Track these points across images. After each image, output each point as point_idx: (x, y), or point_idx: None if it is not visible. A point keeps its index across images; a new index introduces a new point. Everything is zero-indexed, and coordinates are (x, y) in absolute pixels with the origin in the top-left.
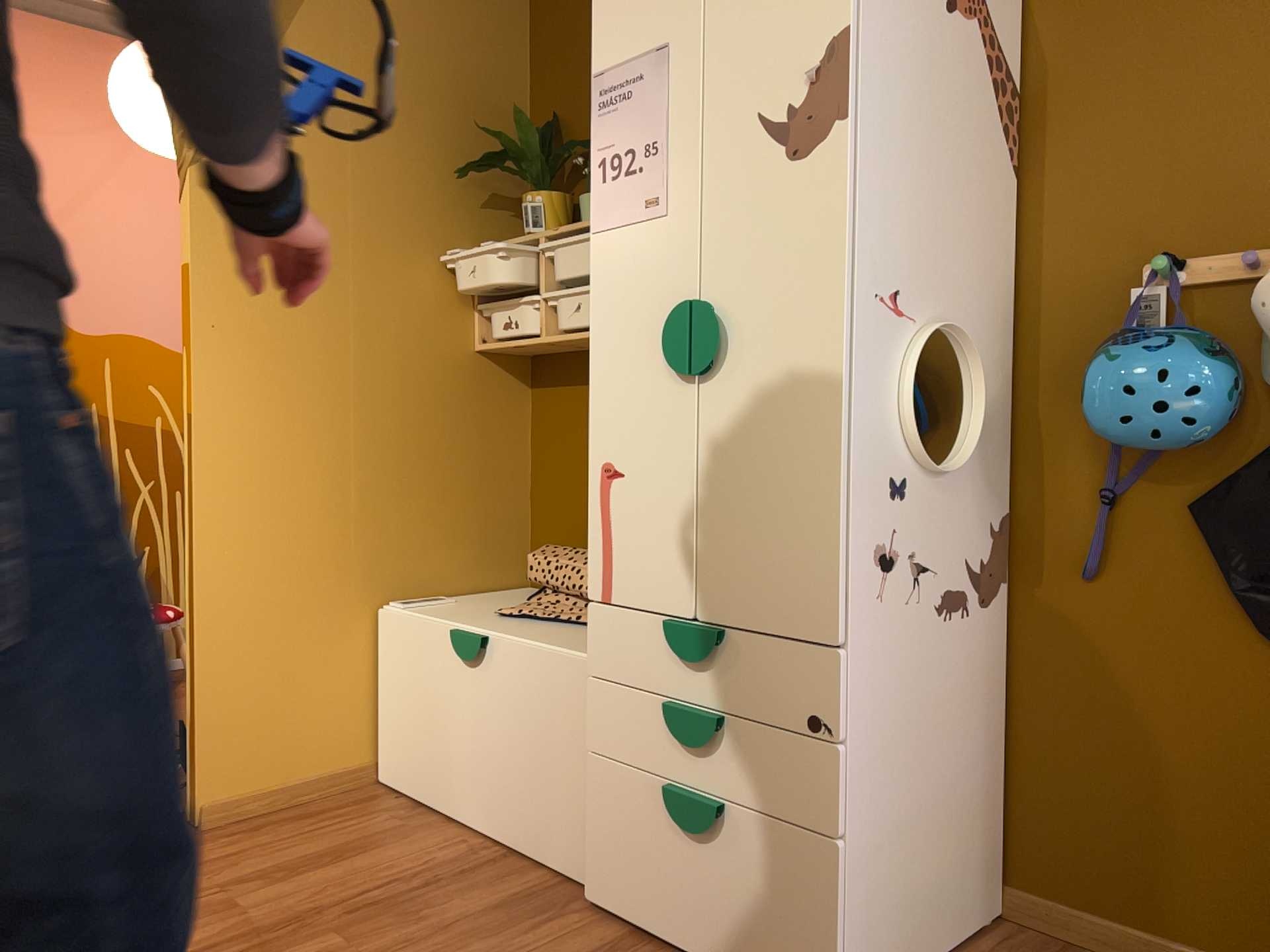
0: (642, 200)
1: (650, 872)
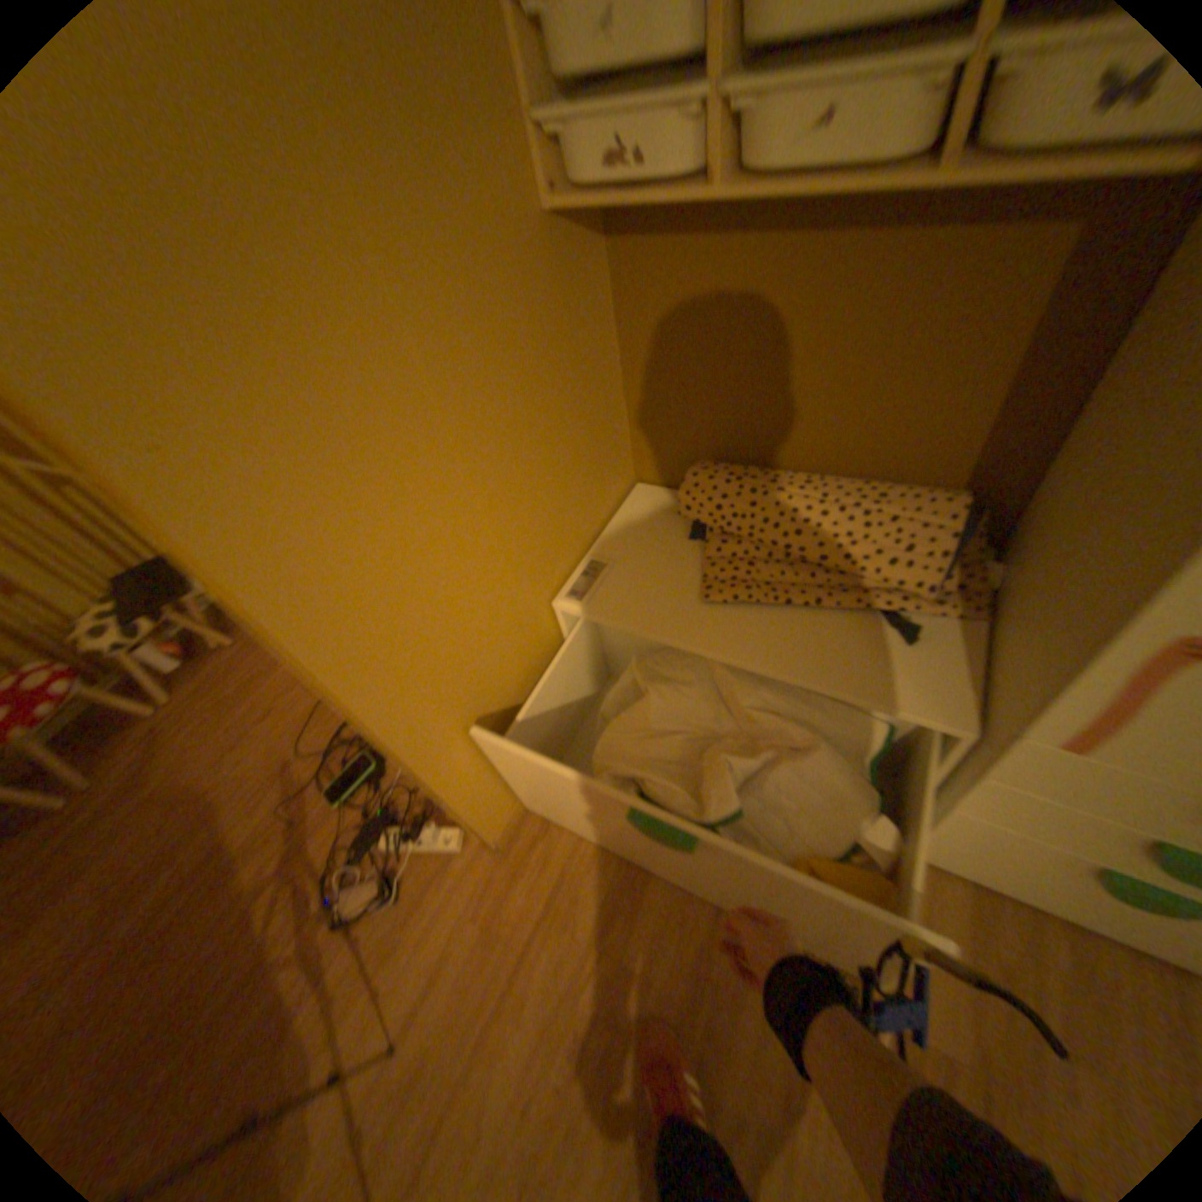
0: None
1: (1026, 879)
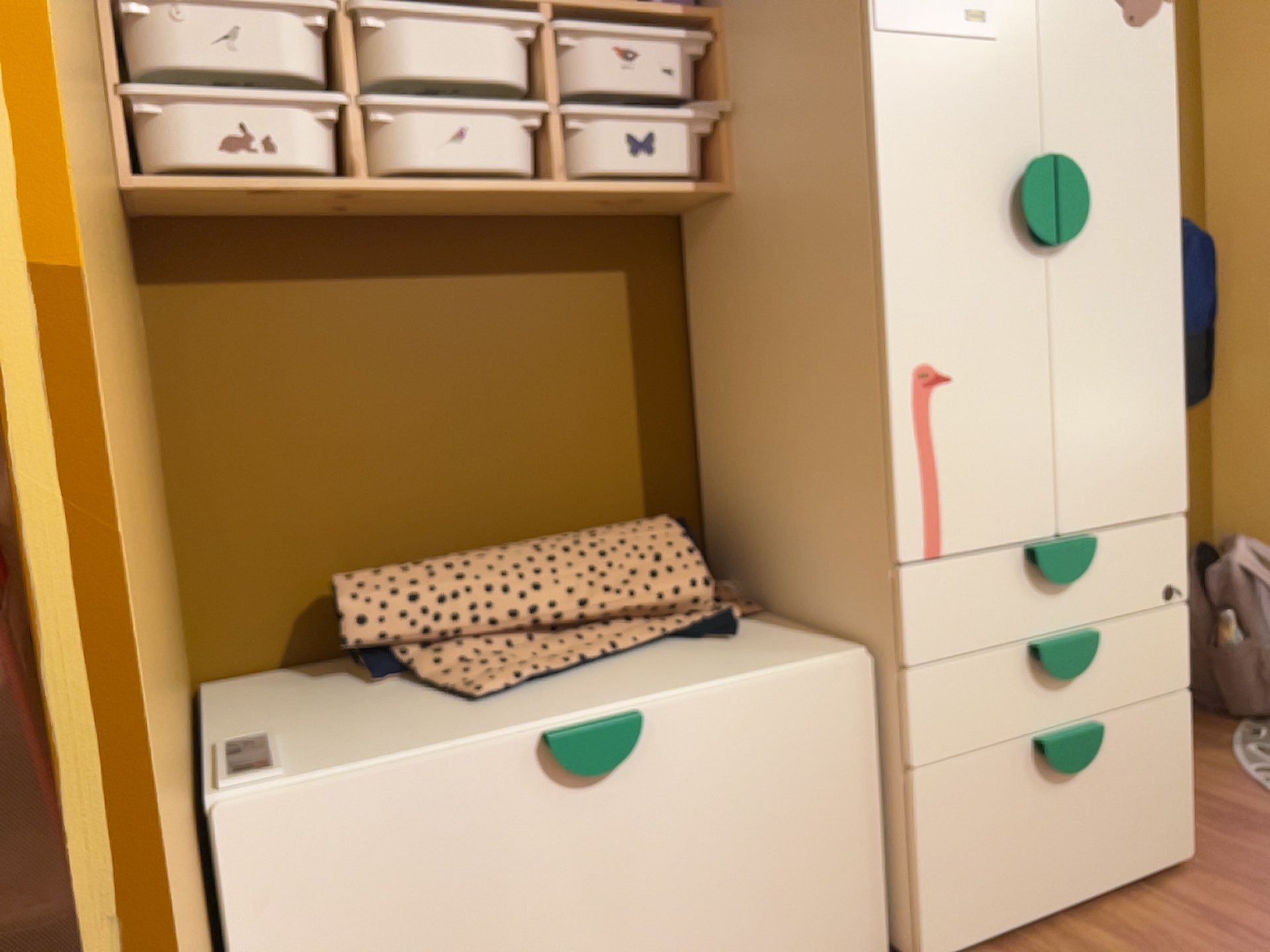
0: (962, 8)
1: (1017, 857)
